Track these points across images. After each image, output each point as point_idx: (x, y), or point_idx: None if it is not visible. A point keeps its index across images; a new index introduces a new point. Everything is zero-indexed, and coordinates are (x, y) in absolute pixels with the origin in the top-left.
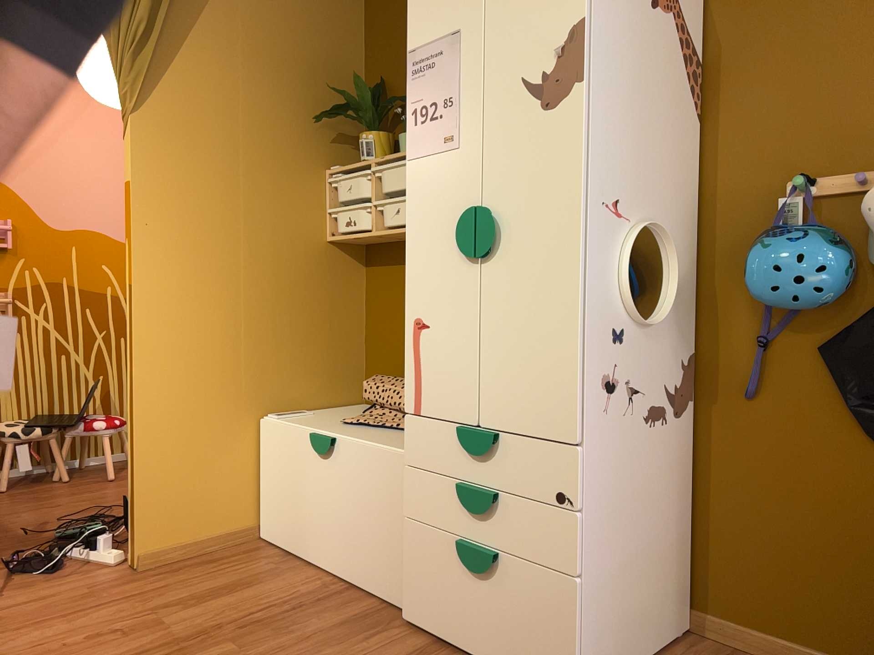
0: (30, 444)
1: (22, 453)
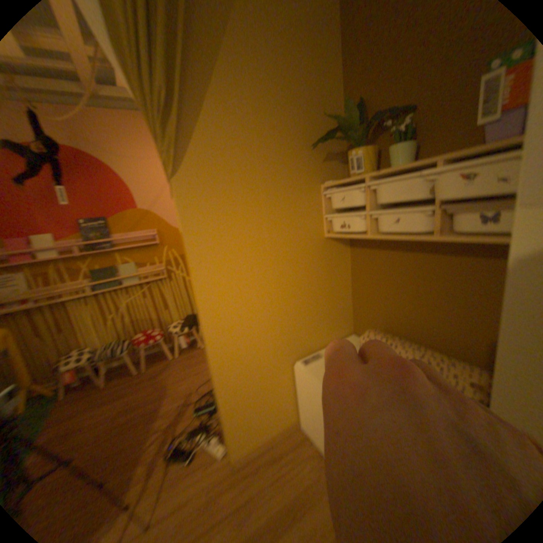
0: (184, 334)
1: (181, 339)
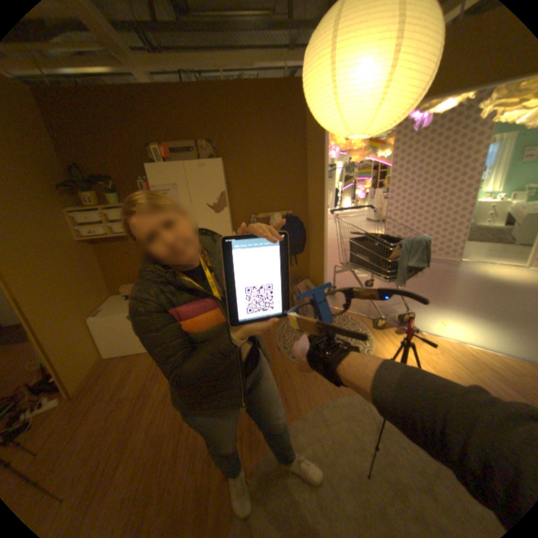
0: None
1: None
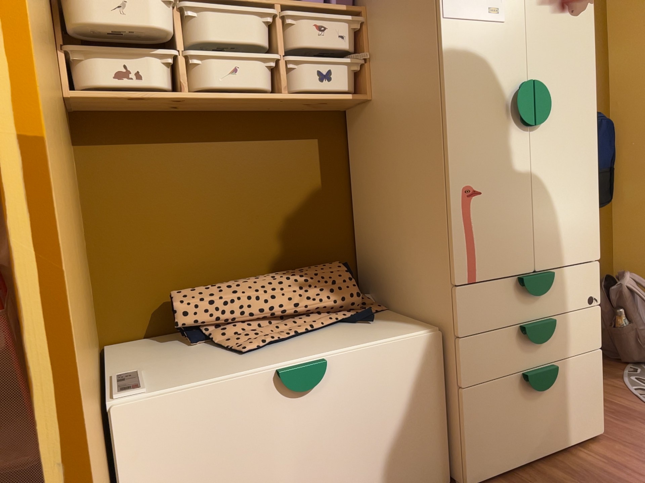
0: None
1: None
